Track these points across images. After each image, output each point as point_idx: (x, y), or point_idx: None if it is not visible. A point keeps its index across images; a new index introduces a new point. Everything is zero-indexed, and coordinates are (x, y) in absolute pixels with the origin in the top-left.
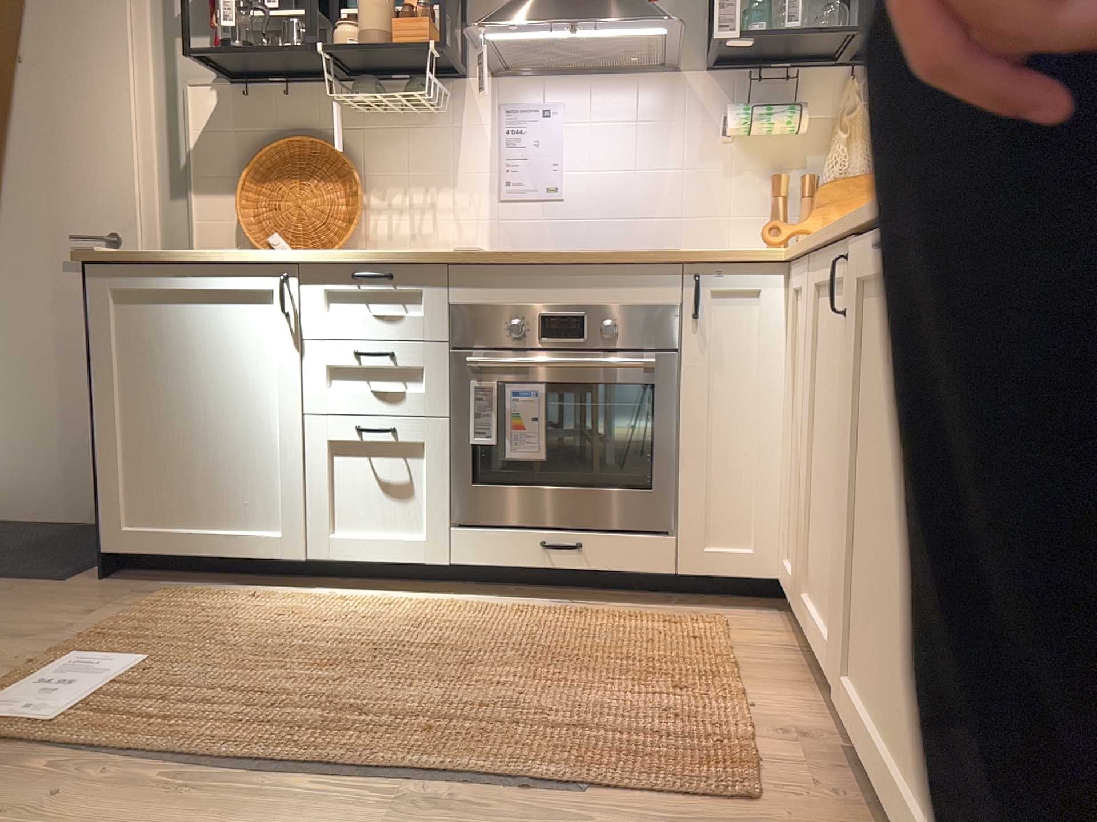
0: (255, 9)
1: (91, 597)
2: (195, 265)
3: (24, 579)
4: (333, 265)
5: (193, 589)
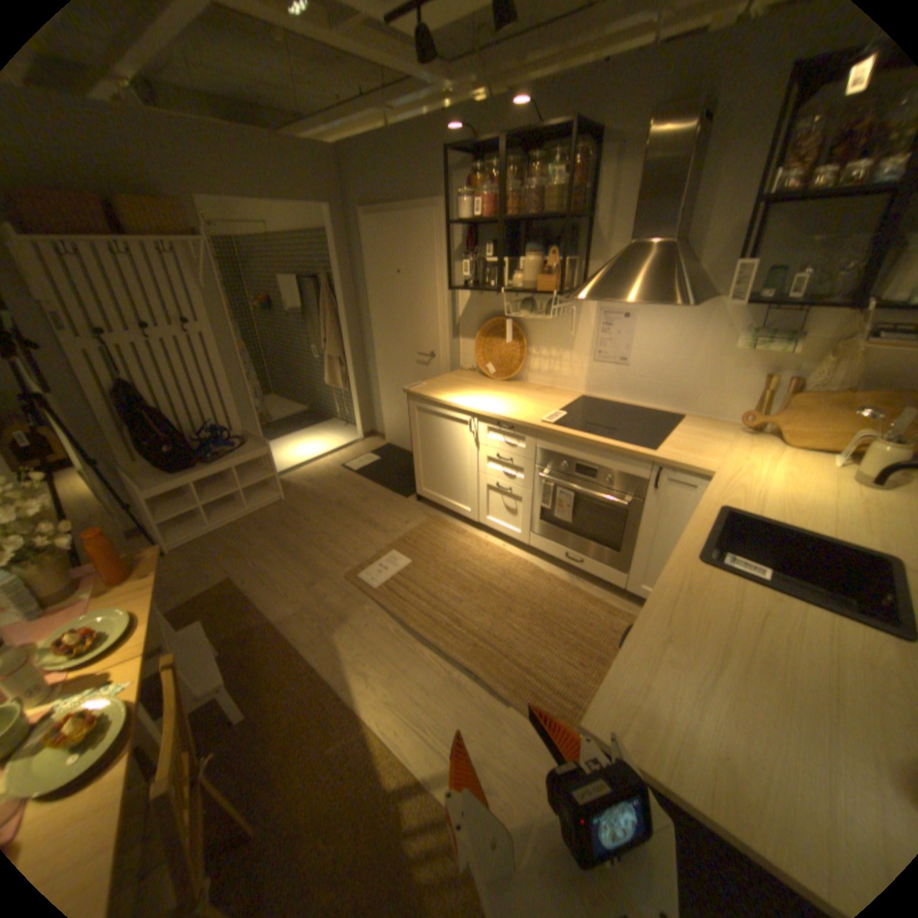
0: (484, 251)
1: (410, 512)
2: (440, 404)
3: (396, 493)
4: (489, 417)
5: (441, 517)
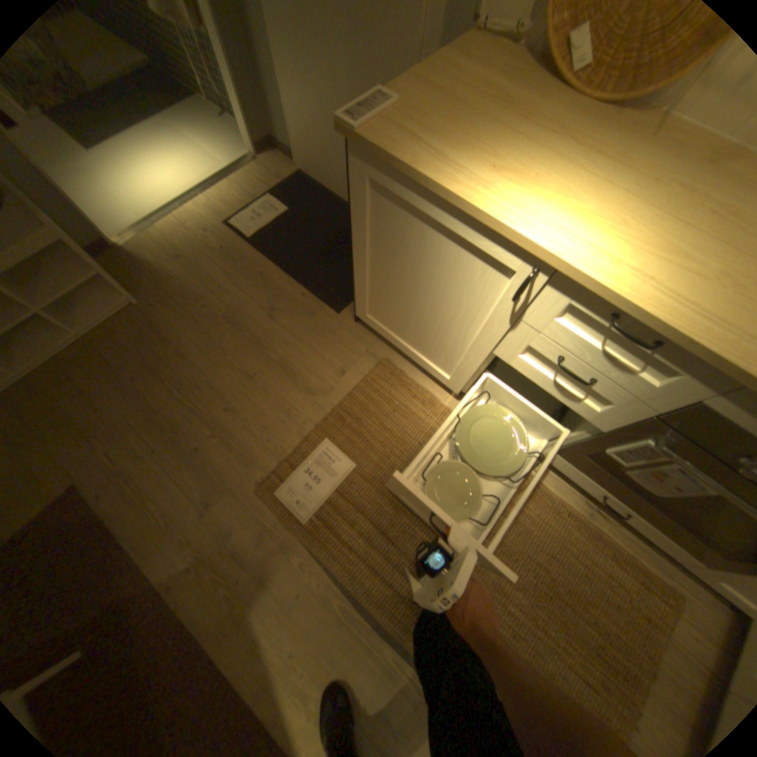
0: None
1: (348, 347)
2: (451, 201)
3: (322, 300)
4: (603, 294)
5: (398, 363)
